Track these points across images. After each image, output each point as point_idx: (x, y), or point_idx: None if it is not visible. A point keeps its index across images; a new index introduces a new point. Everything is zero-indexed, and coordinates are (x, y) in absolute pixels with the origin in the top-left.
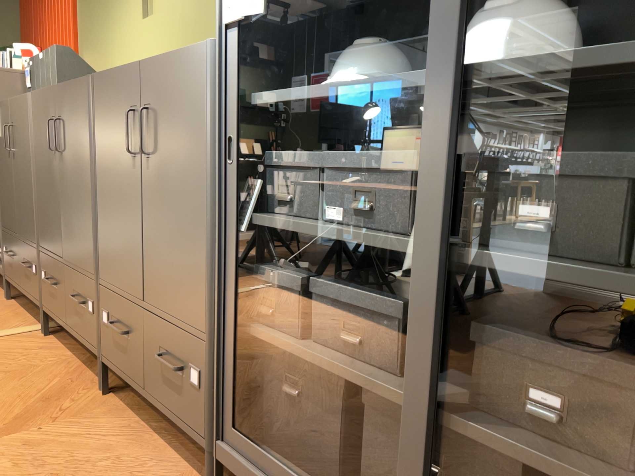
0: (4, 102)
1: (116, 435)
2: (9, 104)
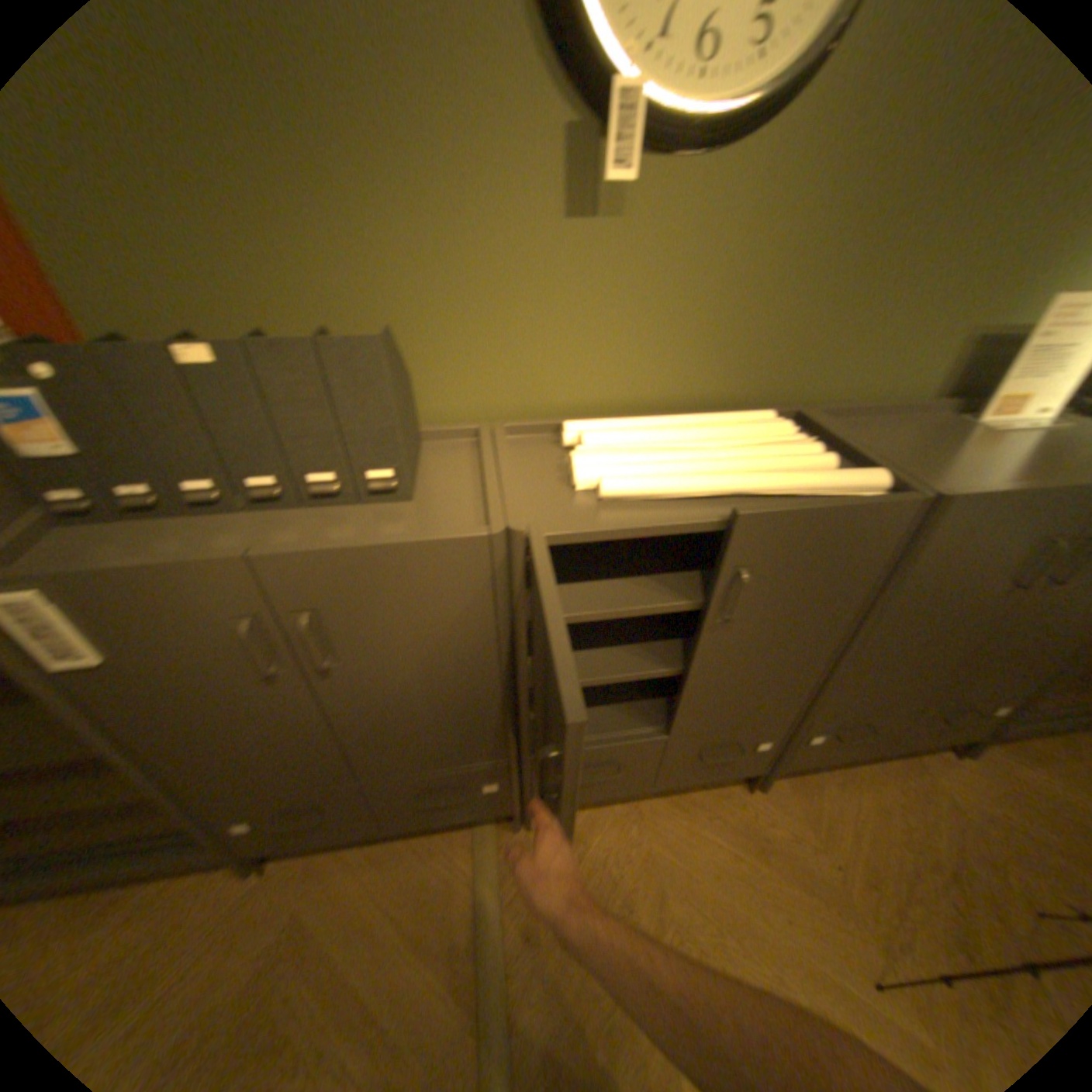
0: (148, 560)
1: (857, 799)
2: (248, 564)
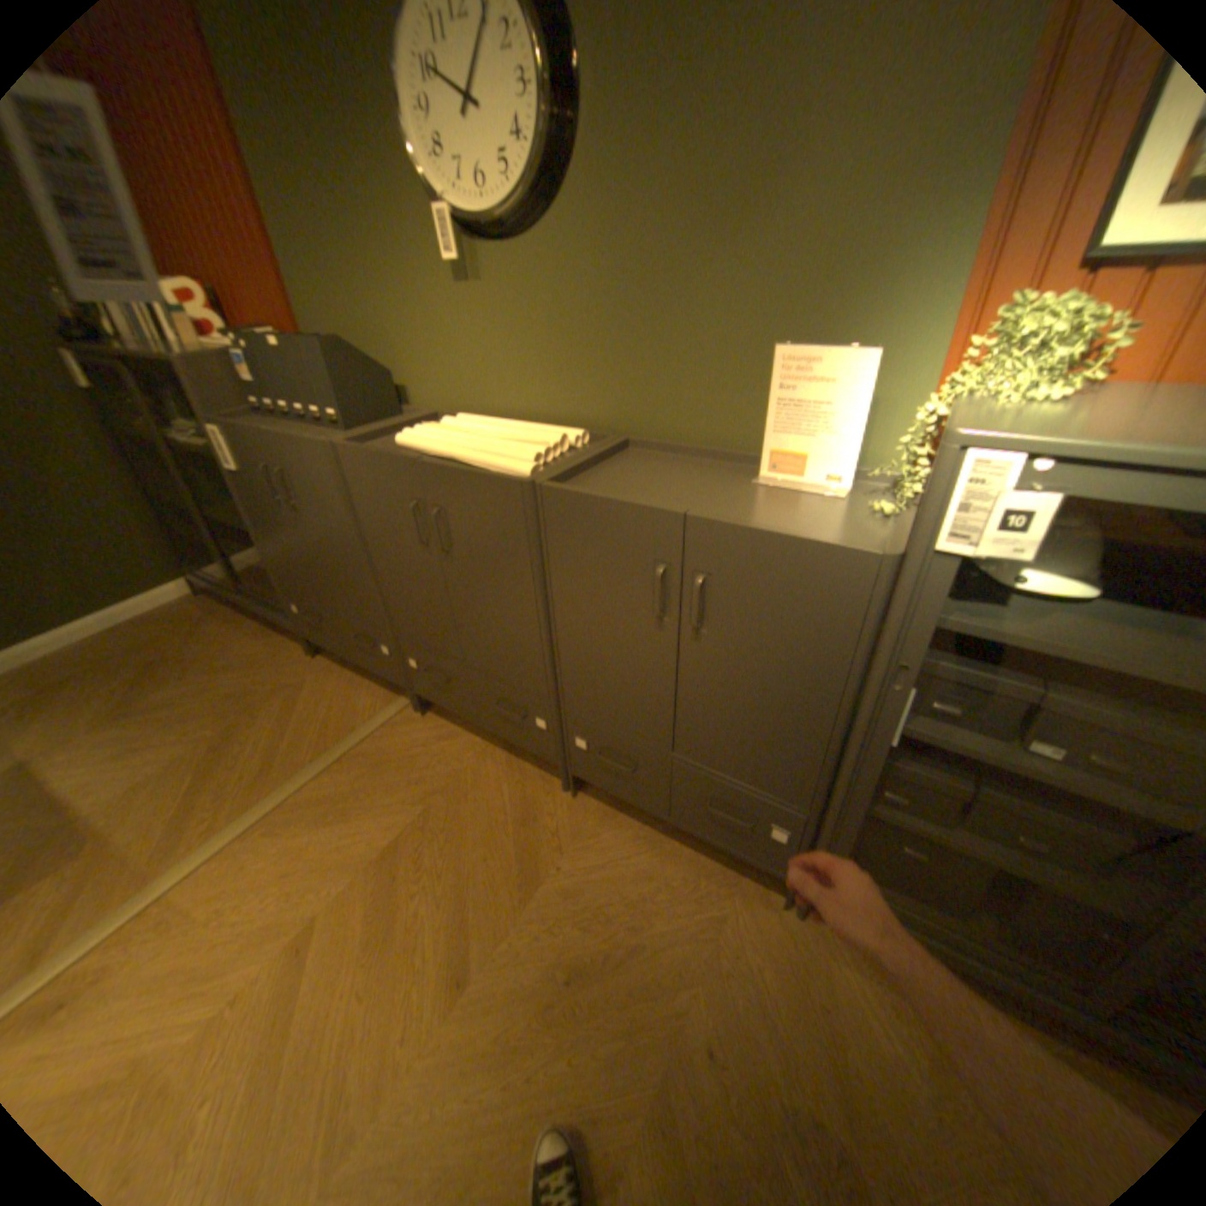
0: (239, 424)
1: (635, 851)
2: (260, 434)
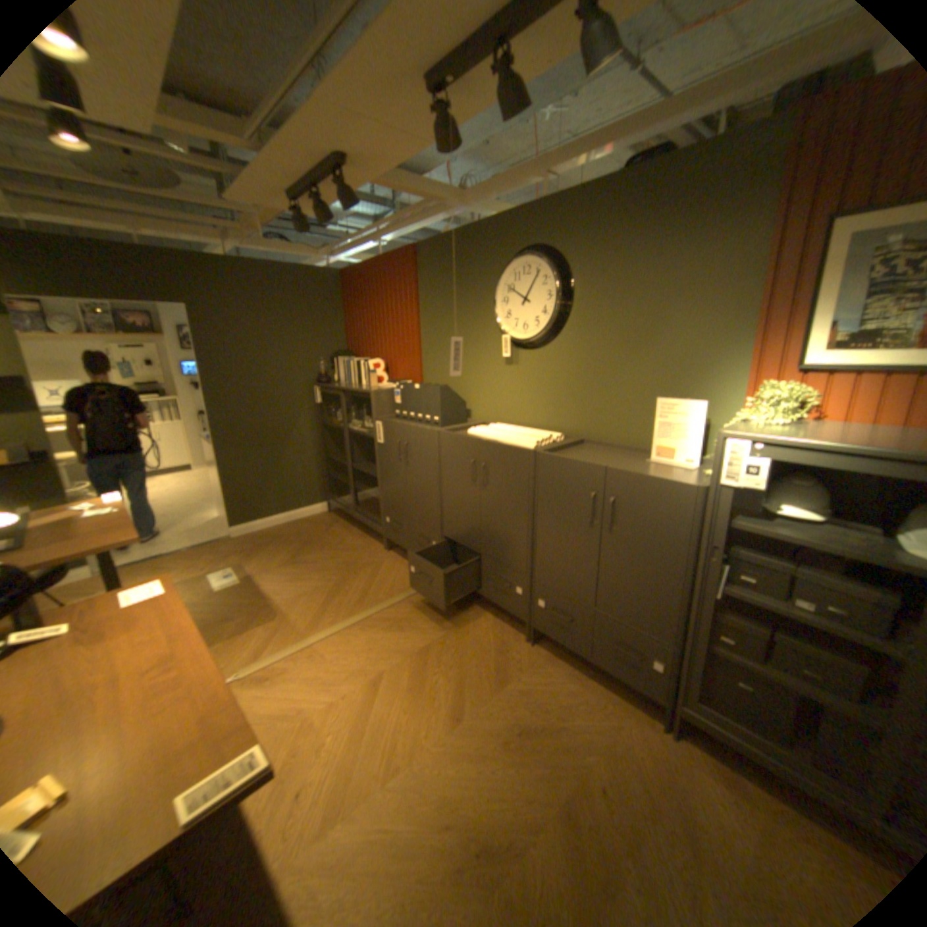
0: (392, 422)
1: (568, 682)
2: (401, 426)
